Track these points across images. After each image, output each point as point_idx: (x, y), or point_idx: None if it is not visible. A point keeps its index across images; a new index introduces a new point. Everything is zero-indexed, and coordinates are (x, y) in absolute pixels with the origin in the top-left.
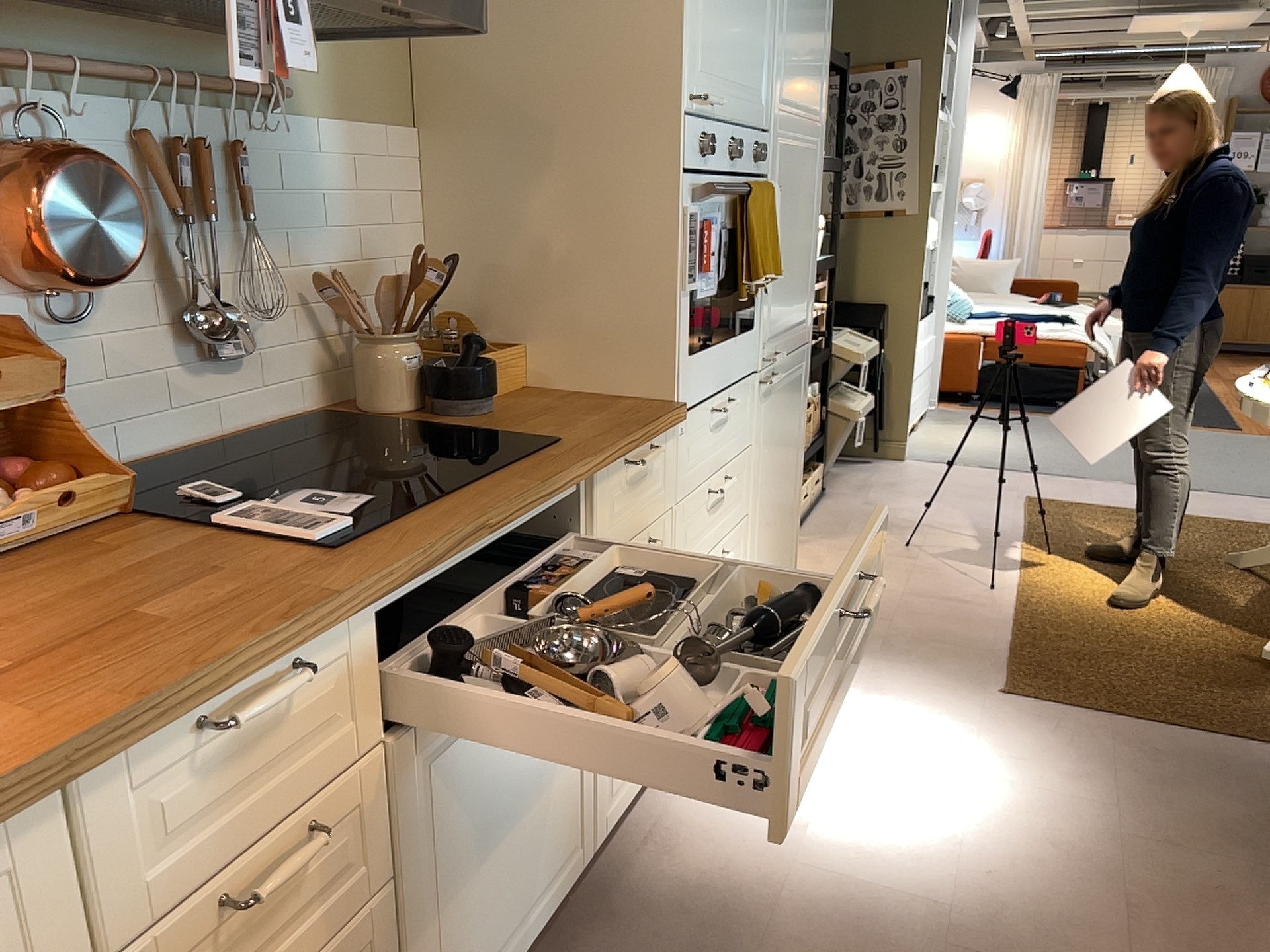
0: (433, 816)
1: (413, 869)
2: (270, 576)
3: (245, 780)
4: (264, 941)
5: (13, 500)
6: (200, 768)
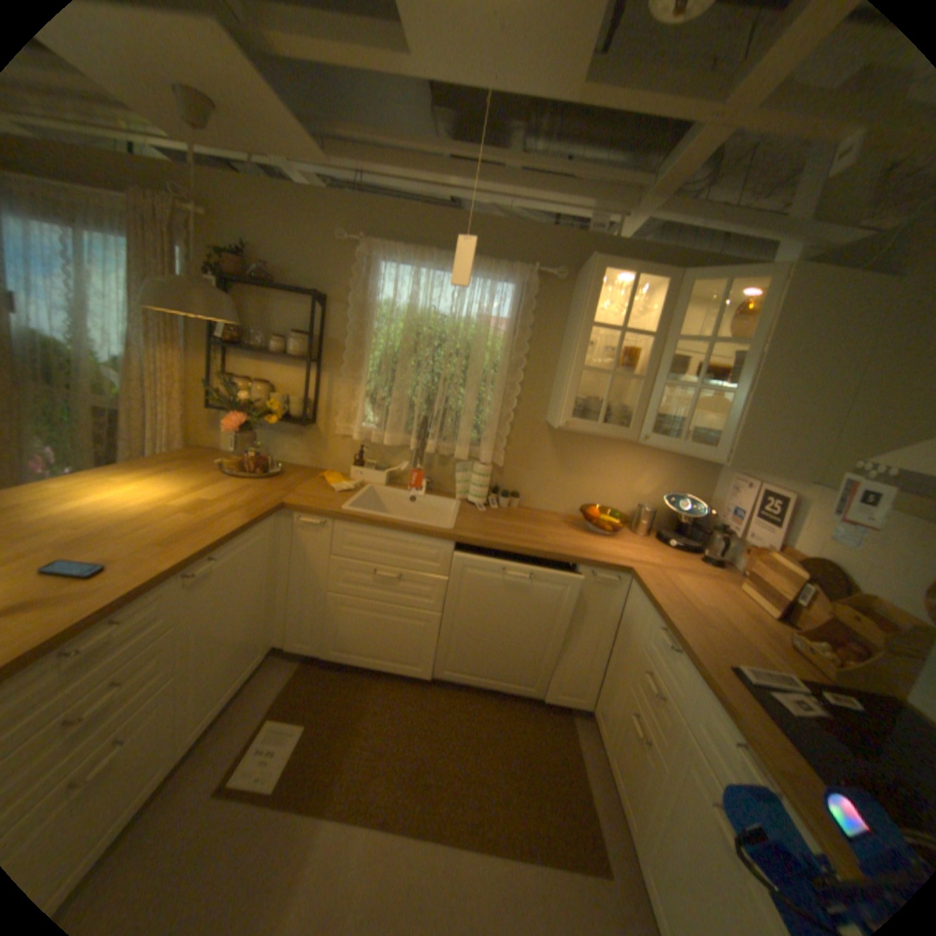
0: (685, 795)
1: (673, 792)
2: (720, 652)
3: (666, 660)
4: (652, 705)
5: (824, 650)
6: (664, 641)
